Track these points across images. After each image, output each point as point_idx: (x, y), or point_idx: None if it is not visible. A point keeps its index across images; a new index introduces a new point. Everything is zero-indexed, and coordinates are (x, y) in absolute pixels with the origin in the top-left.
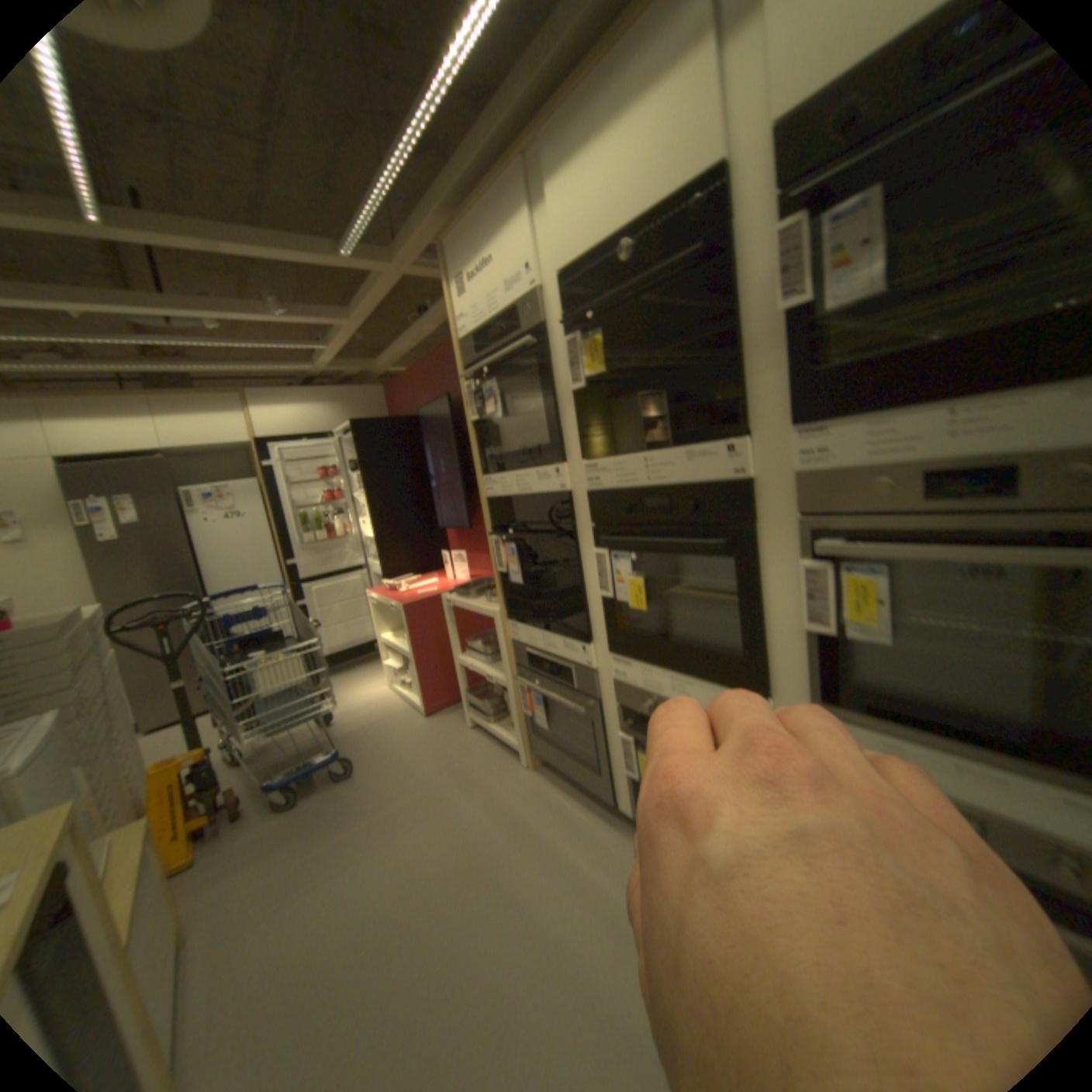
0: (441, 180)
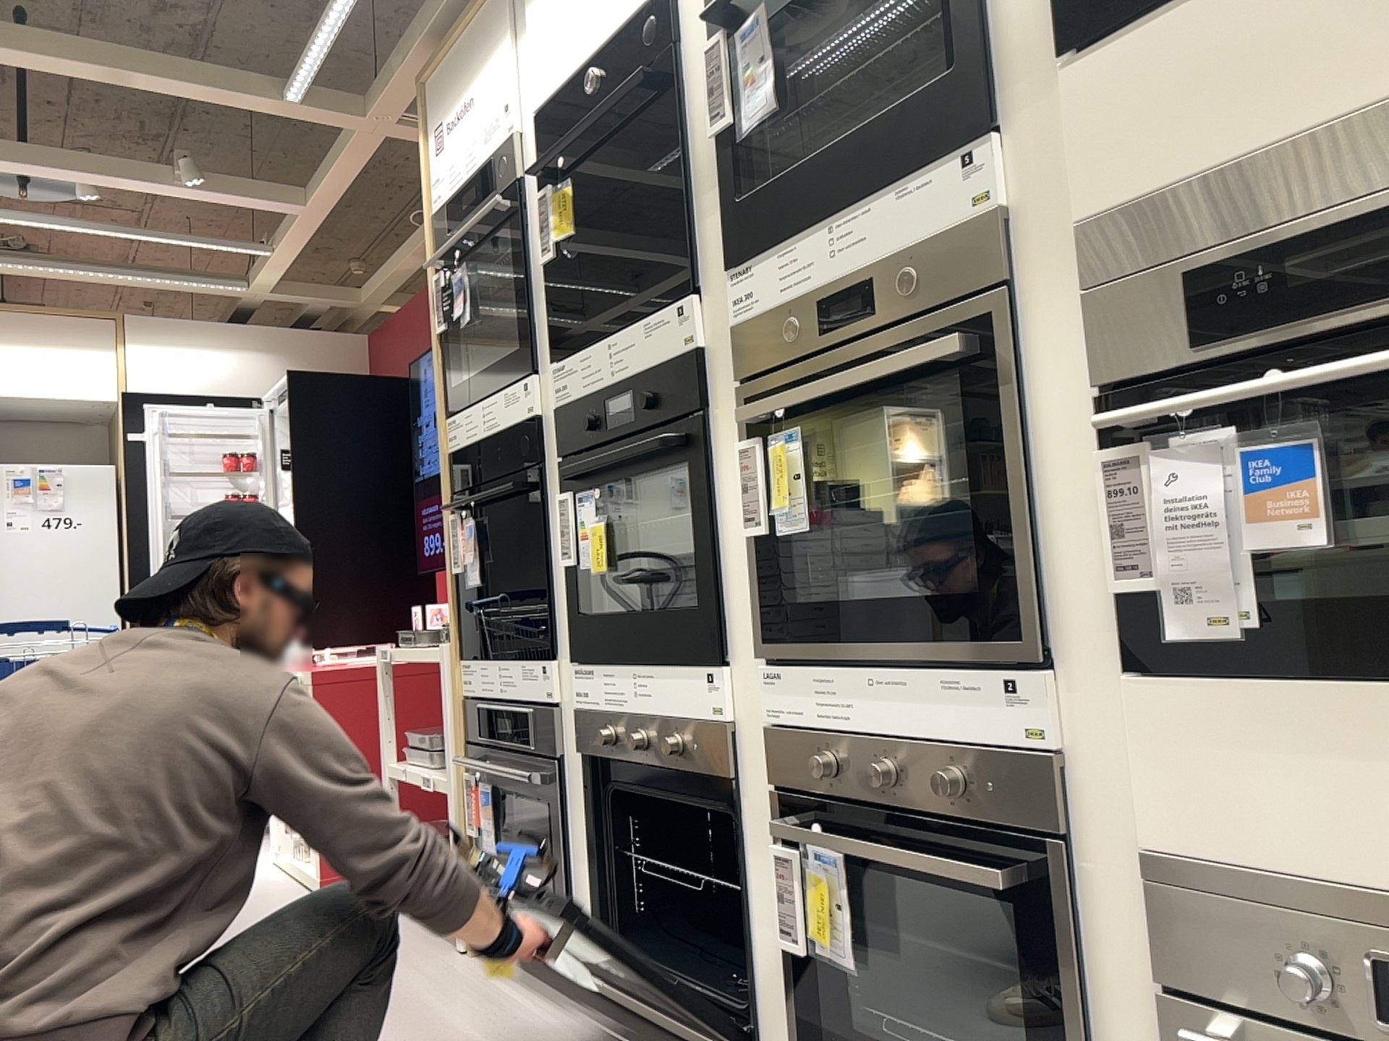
0: (429, 15)
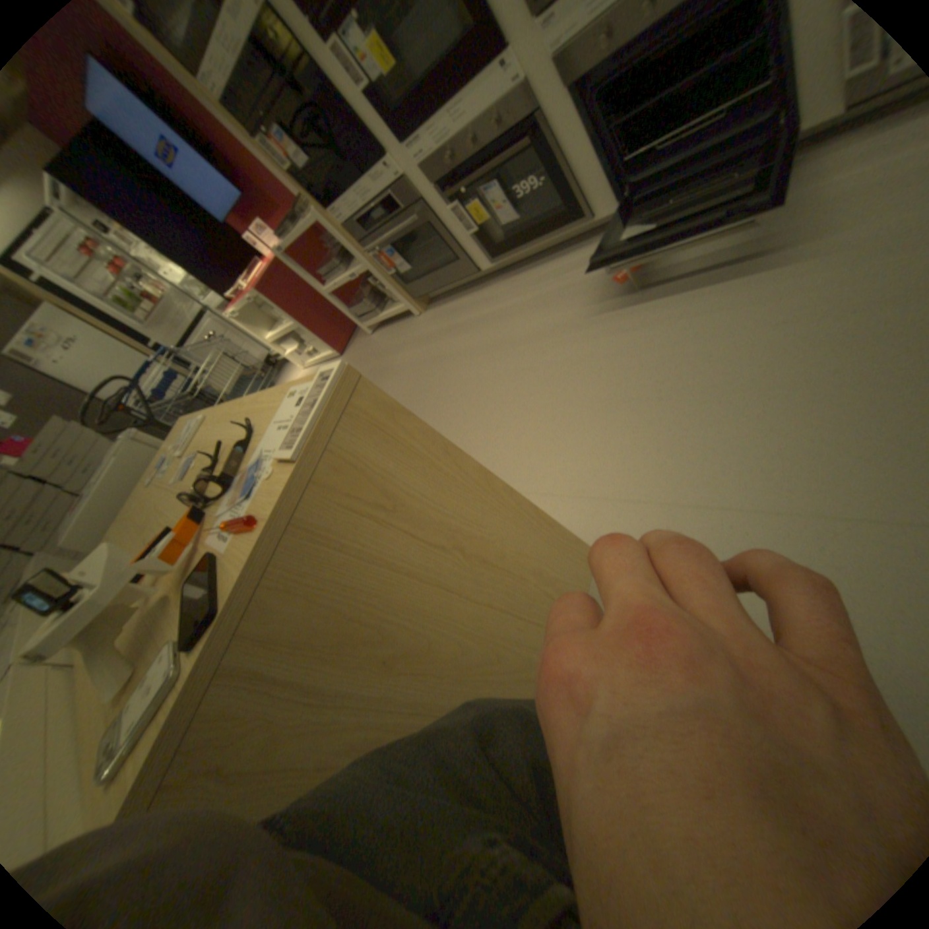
0: None
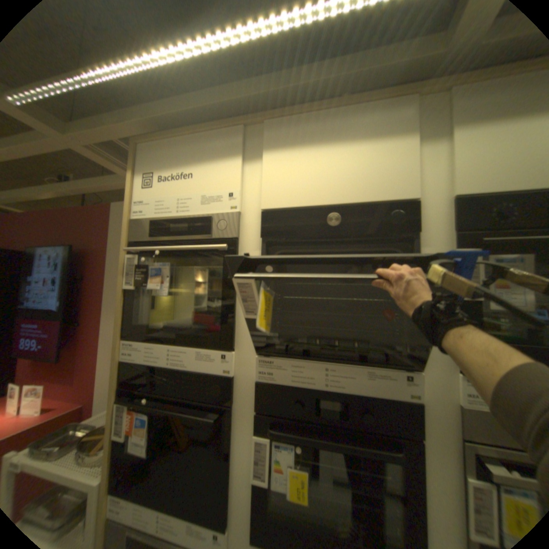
0: (154, 108)
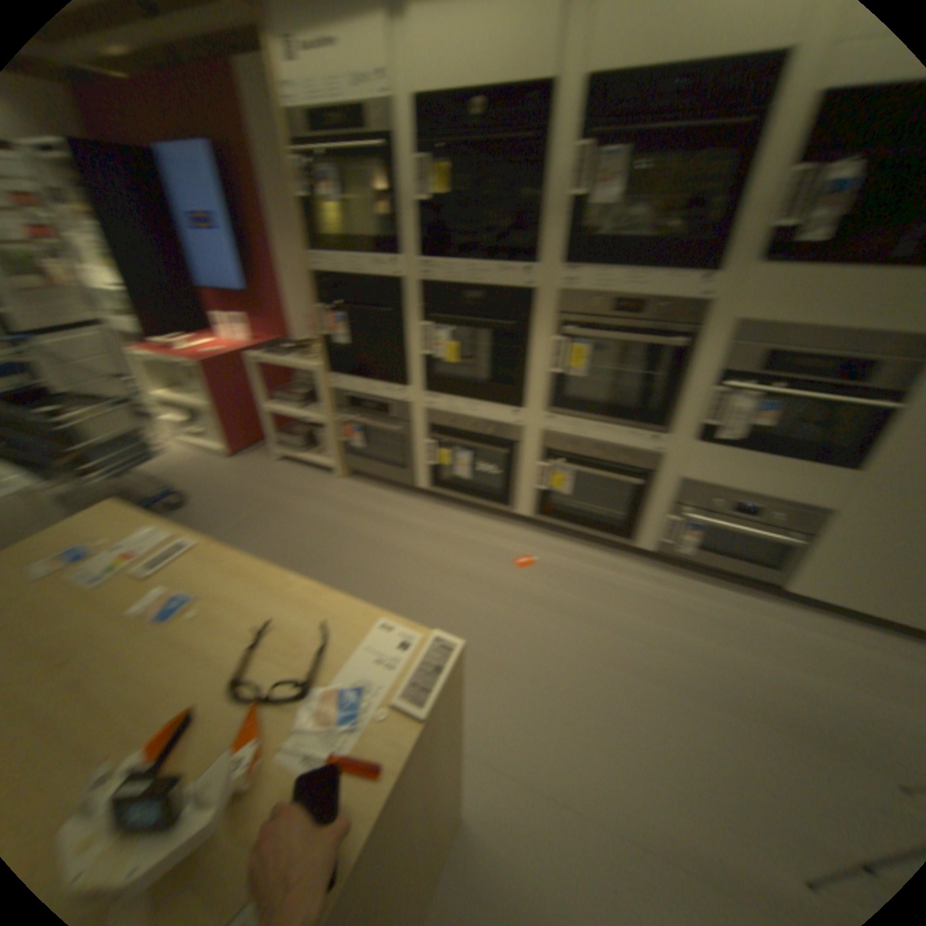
0: None
